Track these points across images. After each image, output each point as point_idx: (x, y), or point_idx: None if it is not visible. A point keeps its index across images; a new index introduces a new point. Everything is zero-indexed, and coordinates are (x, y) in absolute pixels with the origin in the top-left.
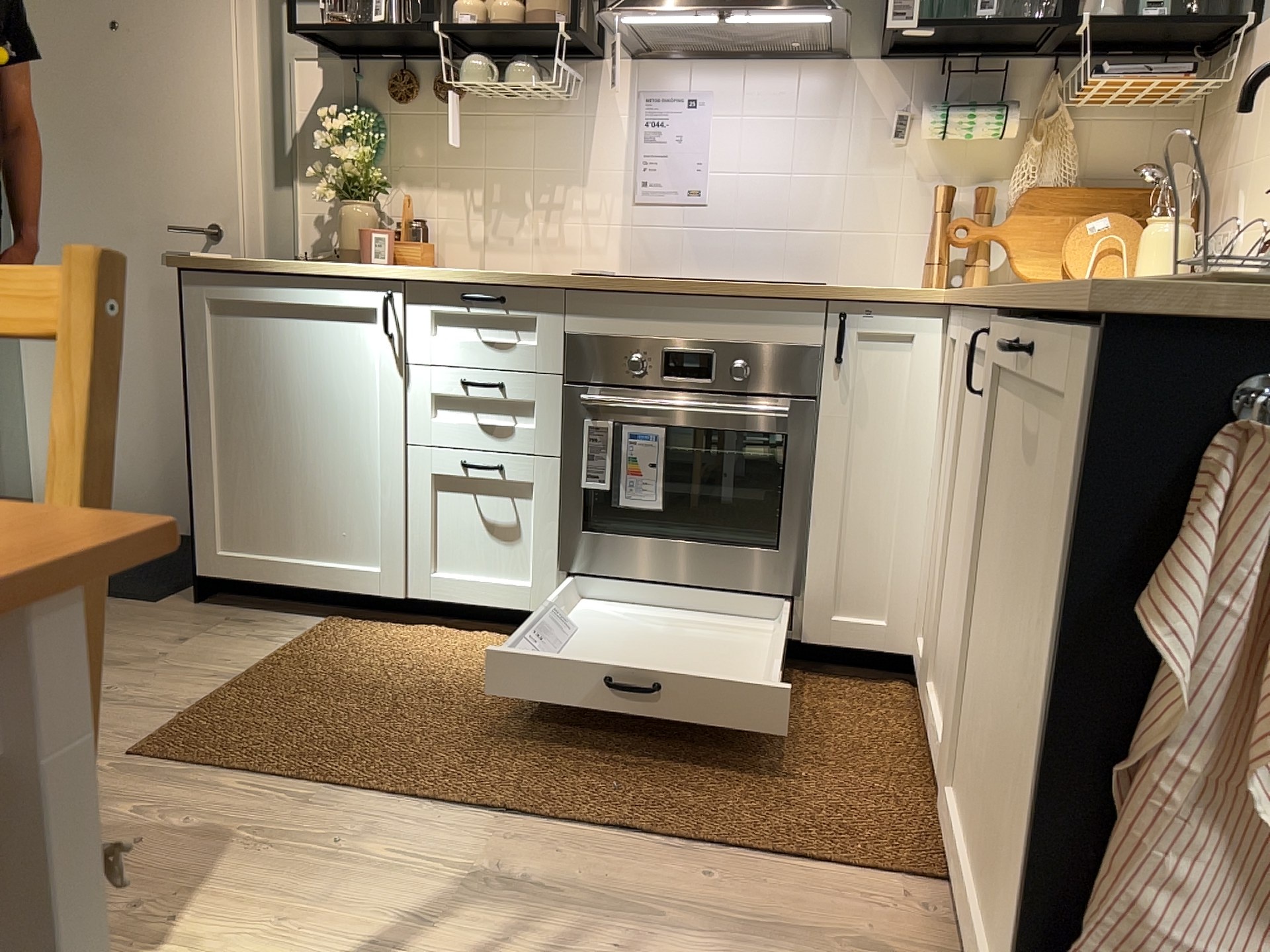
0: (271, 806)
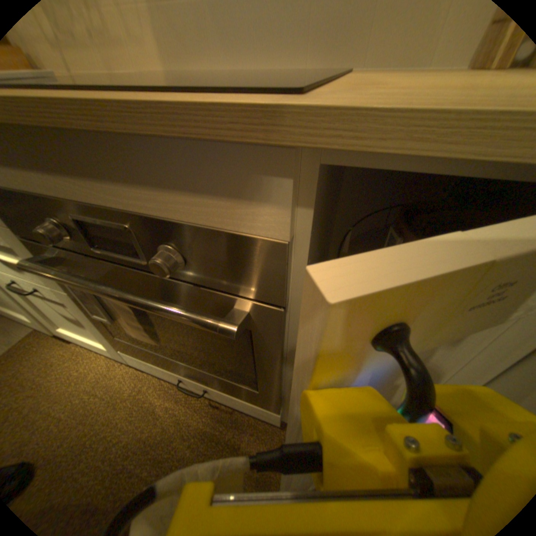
0: None
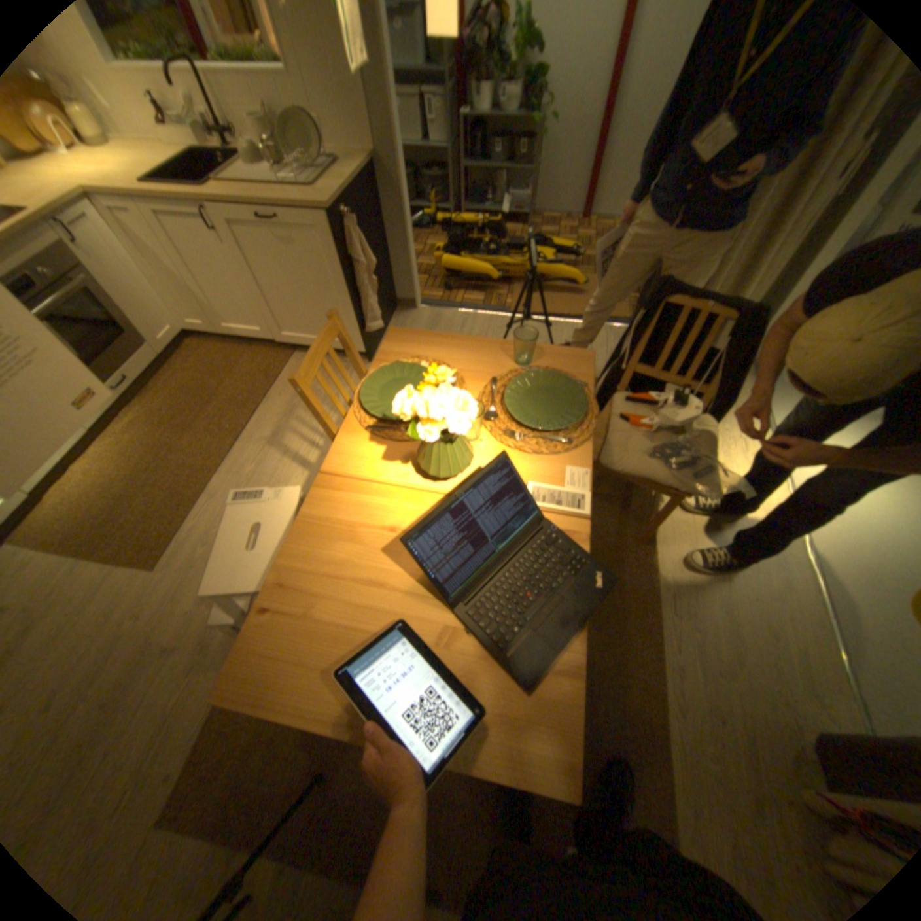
0: (208, 506)
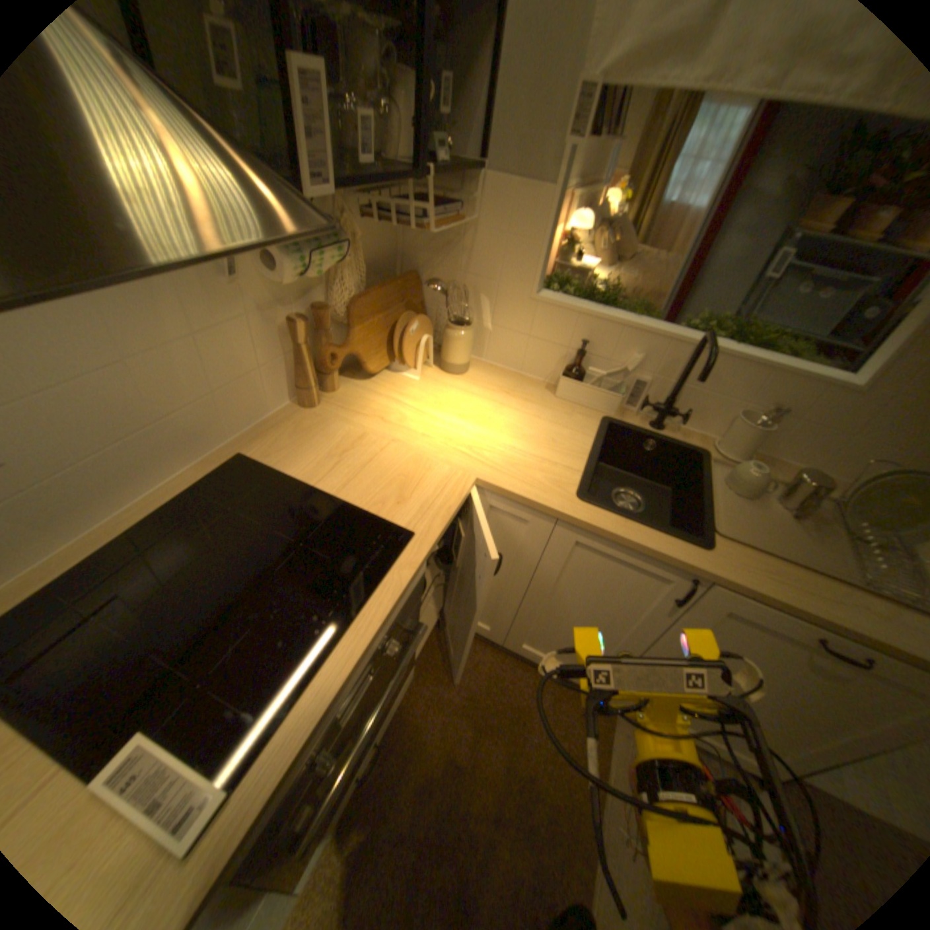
0: None
